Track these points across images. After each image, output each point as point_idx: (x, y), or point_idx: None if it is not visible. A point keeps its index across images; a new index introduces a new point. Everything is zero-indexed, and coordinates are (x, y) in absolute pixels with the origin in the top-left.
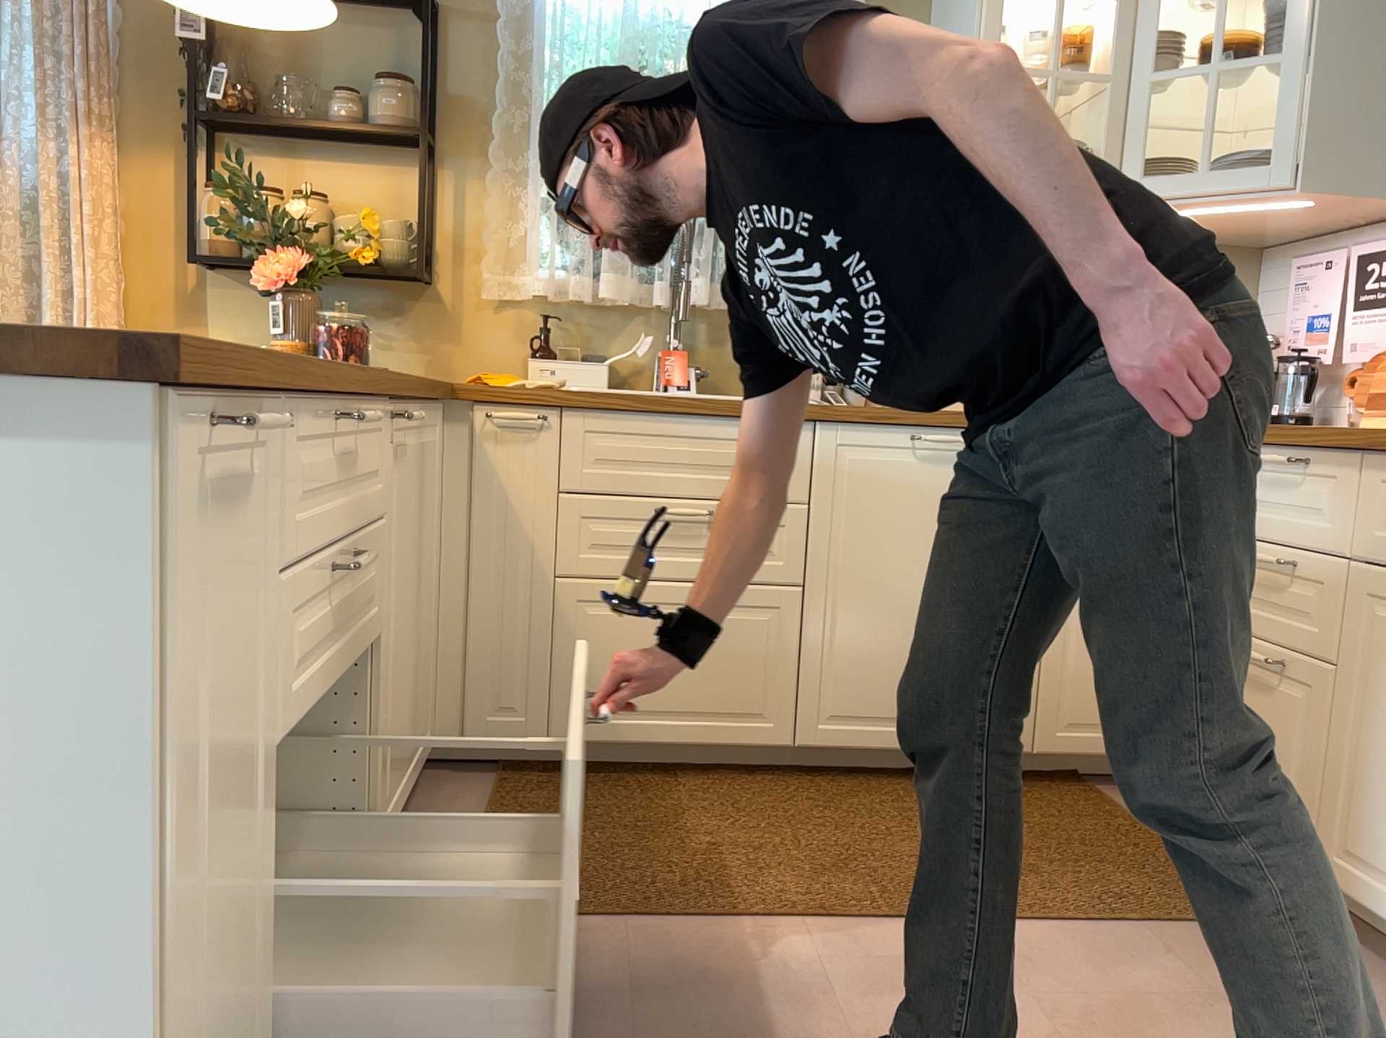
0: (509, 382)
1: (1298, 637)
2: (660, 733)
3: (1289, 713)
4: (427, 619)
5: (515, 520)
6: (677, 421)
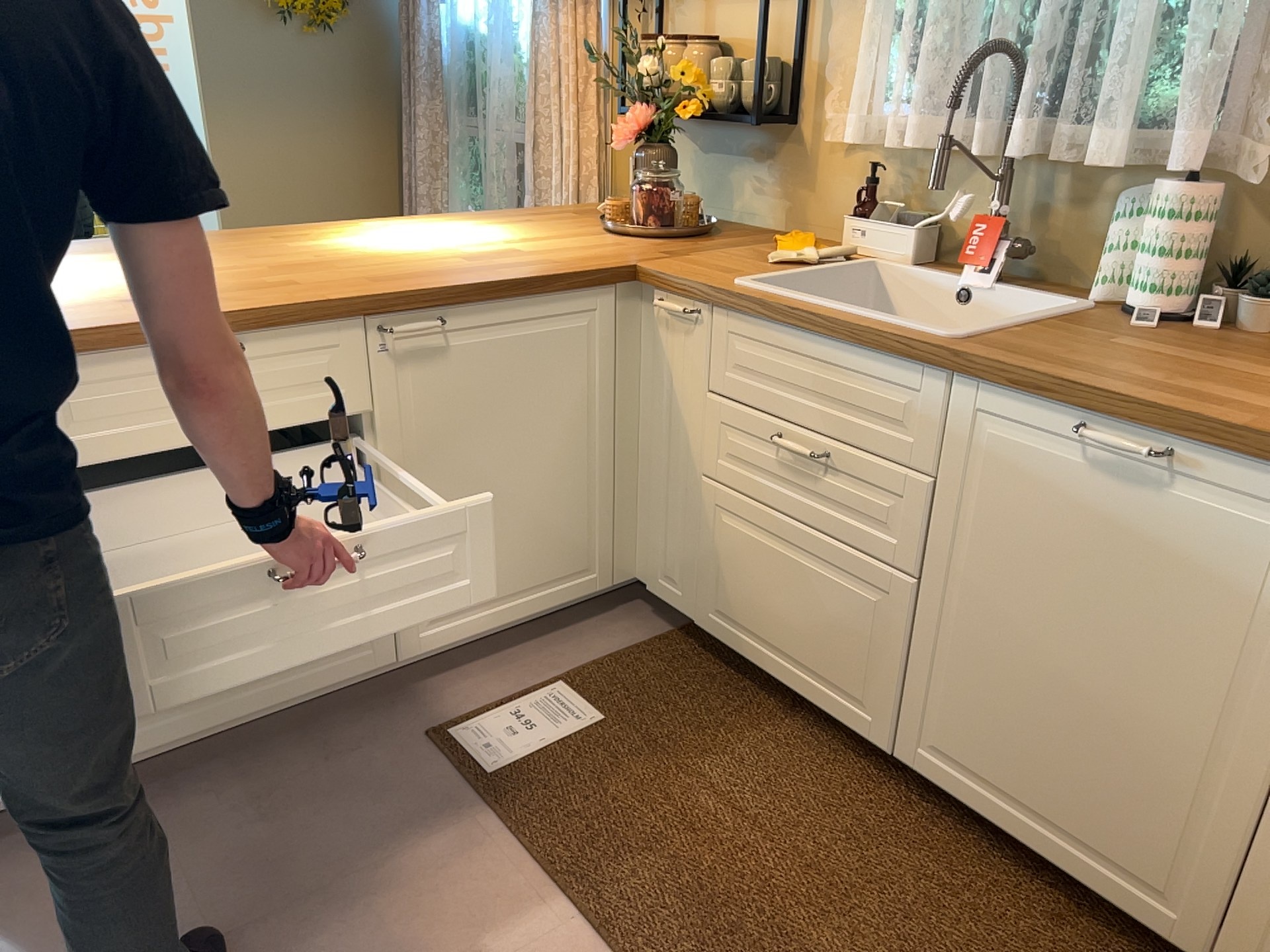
0: (790, 248)
1: None
2: (772, 665)
3: None
4: (573, 482)
5: (679, 408)
6: (804, 338)
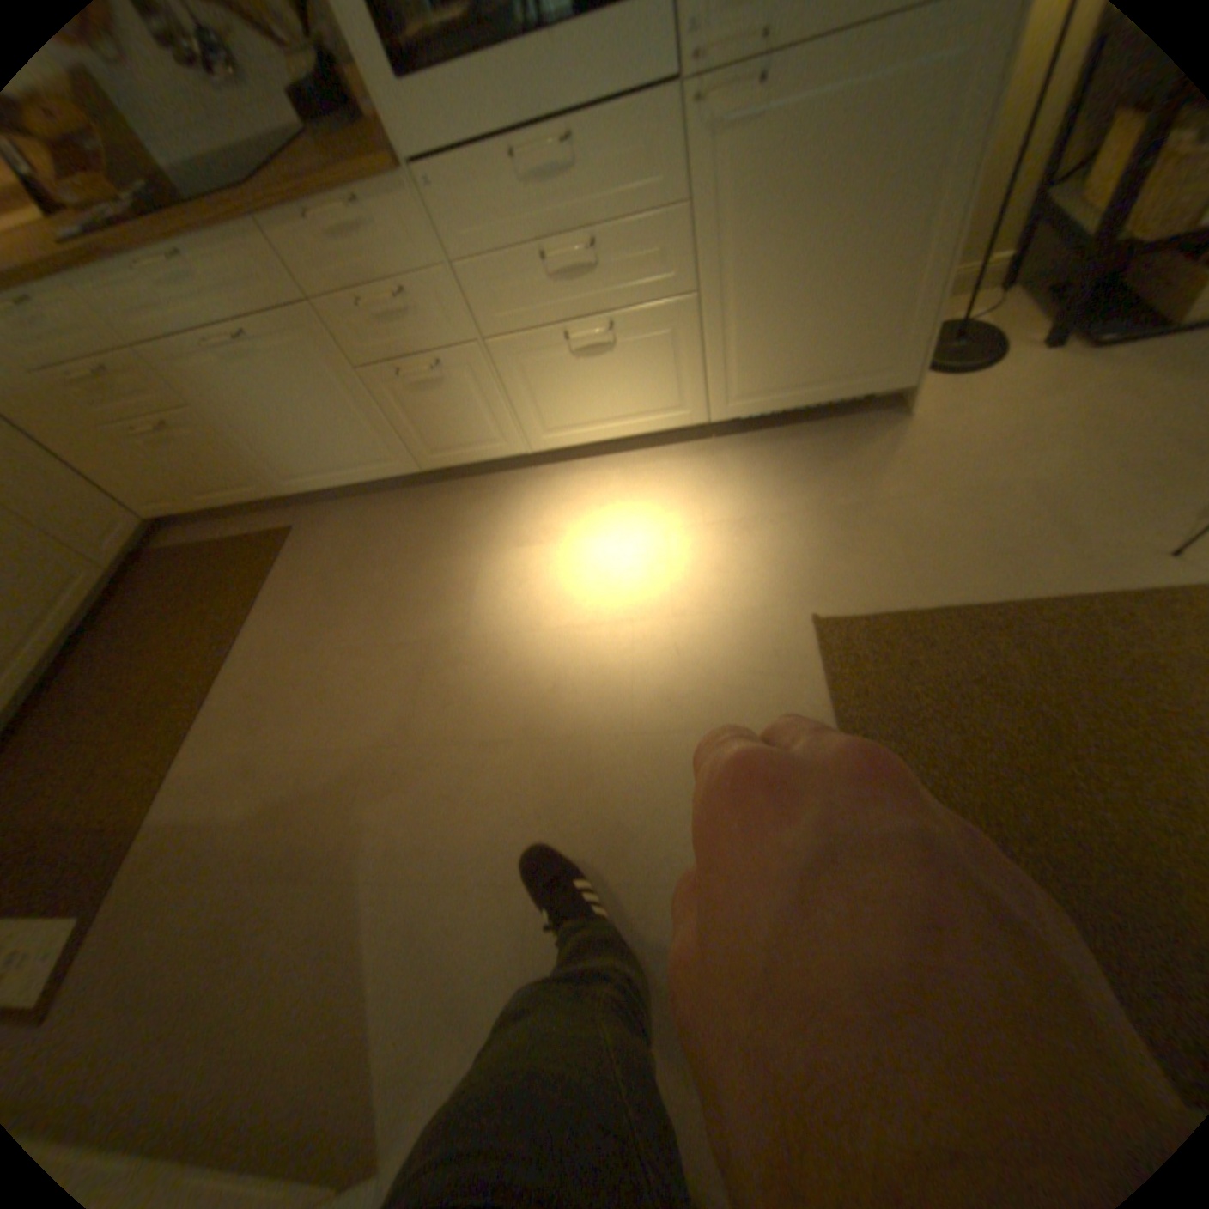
0: None
1: (150, 407)
2: None
3: (191, 445)
4: None
5: None
6: None
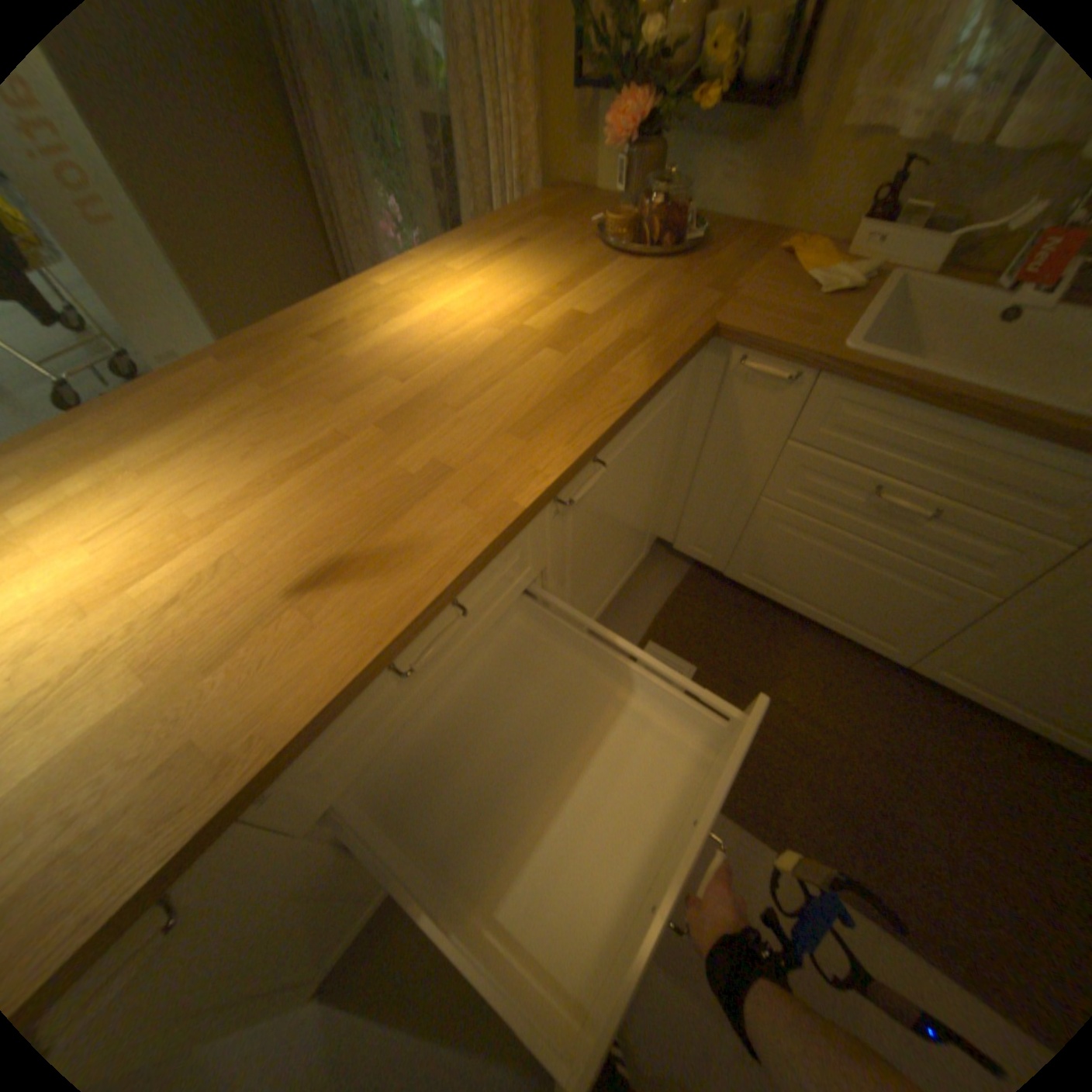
0: (819, 261)
1: None
2: (804, 610)
3: None
4: (646, 511)
5: (744, 447)
6: (956, 419)
